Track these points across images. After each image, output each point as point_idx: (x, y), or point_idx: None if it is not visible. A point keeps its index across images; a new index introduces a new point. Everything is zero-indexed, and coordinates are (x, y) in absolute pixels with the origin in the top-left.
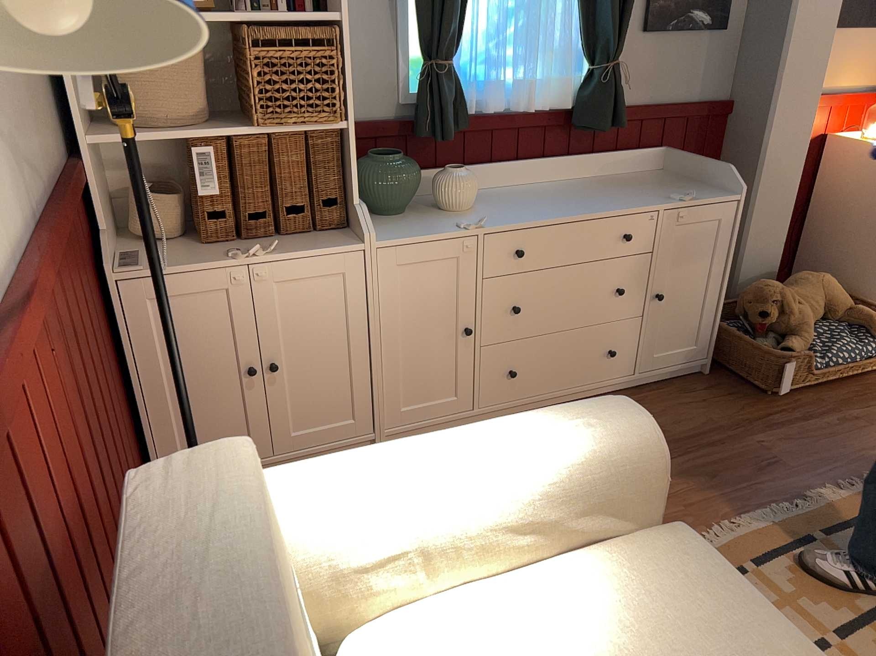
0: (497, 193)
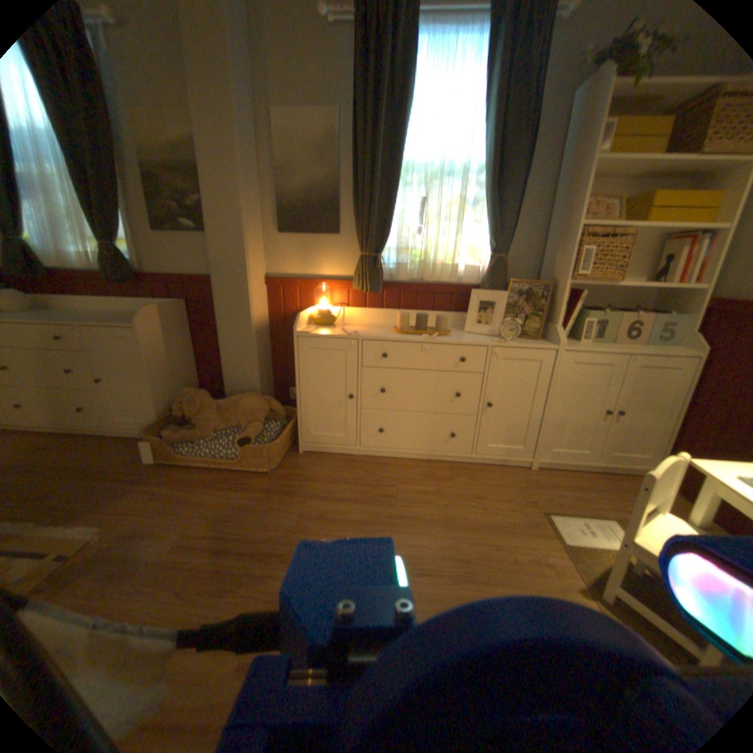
0: (63, 311)
